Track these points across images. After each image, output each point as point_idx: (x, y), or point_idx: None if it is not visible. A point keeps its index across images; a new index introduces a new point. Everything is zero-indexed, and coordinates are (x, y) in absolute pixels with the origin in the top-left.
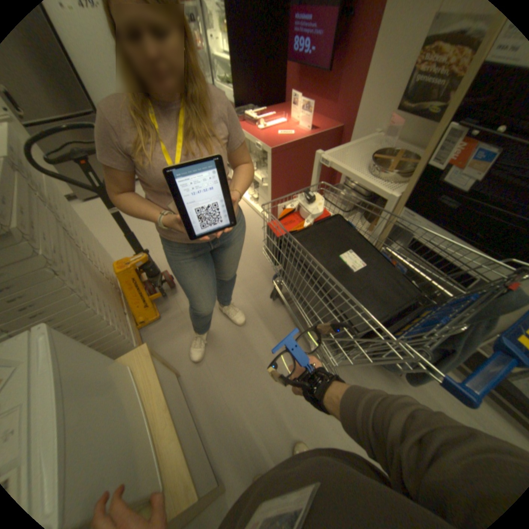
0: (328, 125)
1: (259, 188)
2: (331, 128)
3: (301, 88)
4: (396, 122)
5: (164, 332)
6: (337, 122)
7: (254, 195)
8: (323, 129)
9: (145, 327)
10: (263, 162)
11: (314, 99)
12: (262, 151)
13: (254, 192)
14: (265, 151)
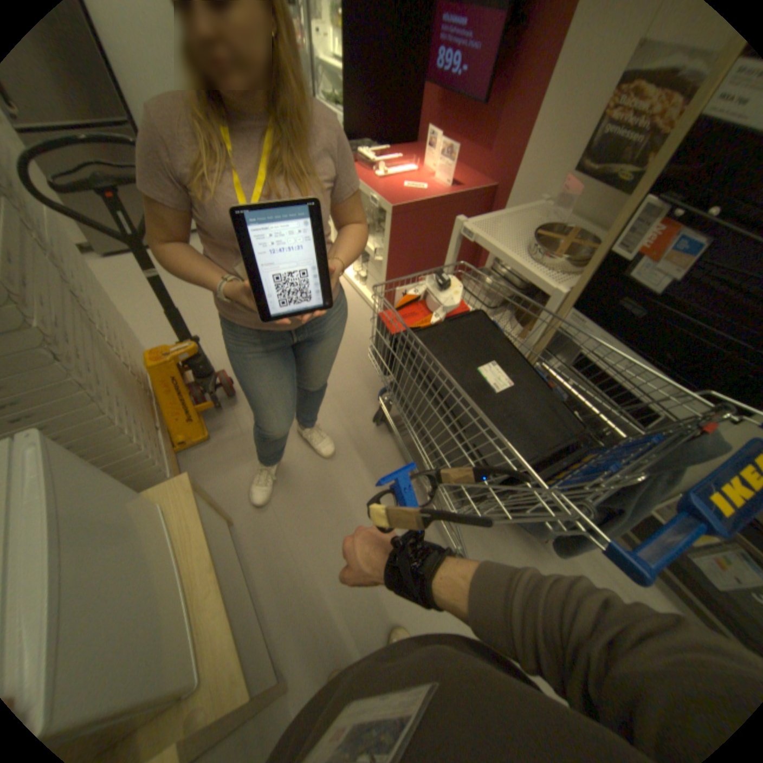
0: (476, 182)
1: (369, 262)
2: (480, 187)
3: (443, 124)
4: (572, 188)
5: (213, 460)
6: (489, 179)
7: (362, 272)
8: (469, 186)
9: (186, 450)
10: (379, 225)
11: (460, 142)
12: (379, 209)
13: (361, 268)
14: (383, 210)
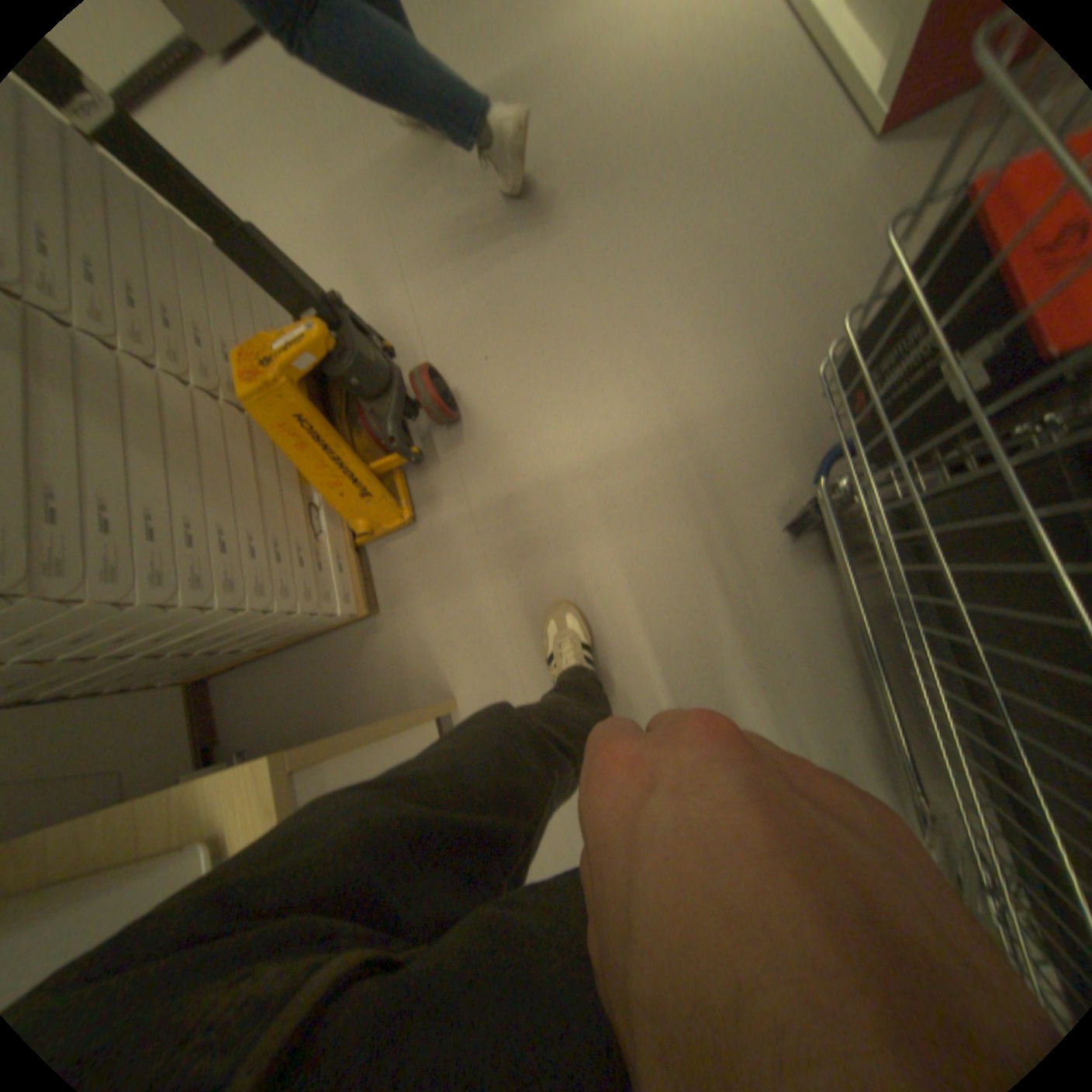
0: None
1: None
2: None
3: None
4: None
5: (426, 564)
6: None
7: None
8: None
9: (382, 537)
10: None
11: None
12: None
13: None
14: None
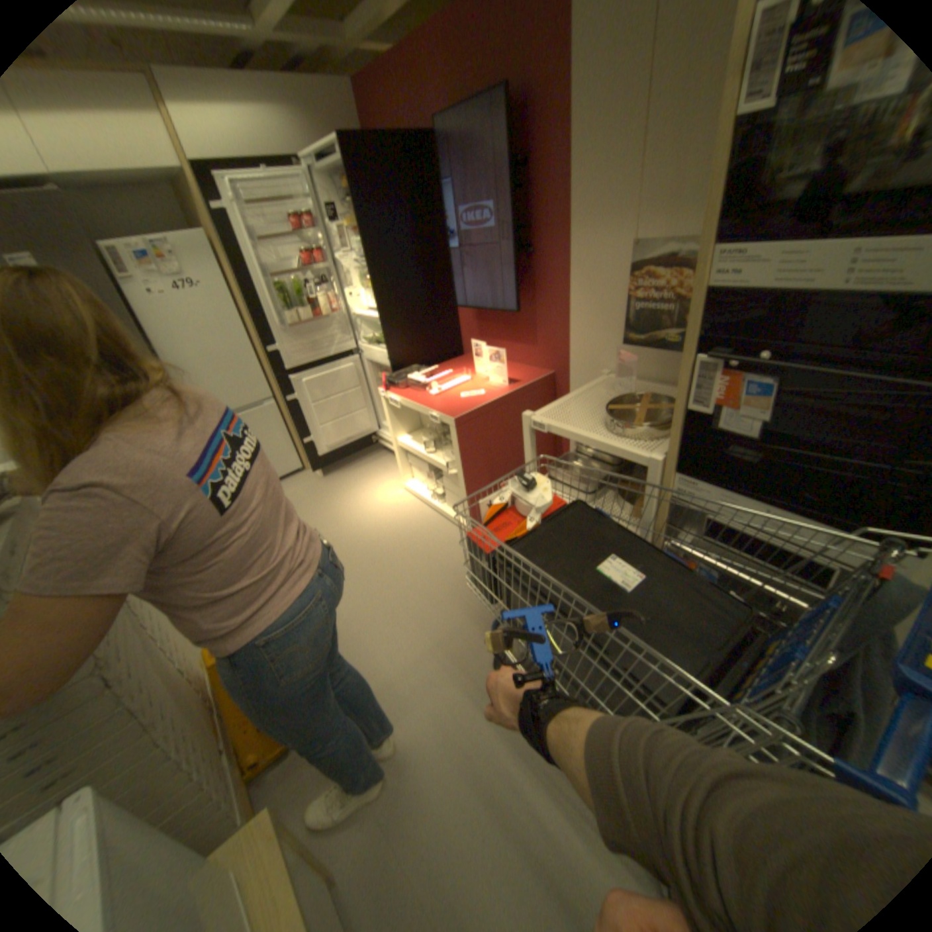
0: (531, 375)
1: (443, 478)
2: (537, 378)
3: (483, 335)
4: (627, 359)
5: (296, 782)
6: (543, 370)
7: (437, 490)
8: (526, 381)
9: (258, 777)
10: (444, 439)
11: (504, 346)
12: (440, 424)
13: (436, 486)
14: (444, 424)
